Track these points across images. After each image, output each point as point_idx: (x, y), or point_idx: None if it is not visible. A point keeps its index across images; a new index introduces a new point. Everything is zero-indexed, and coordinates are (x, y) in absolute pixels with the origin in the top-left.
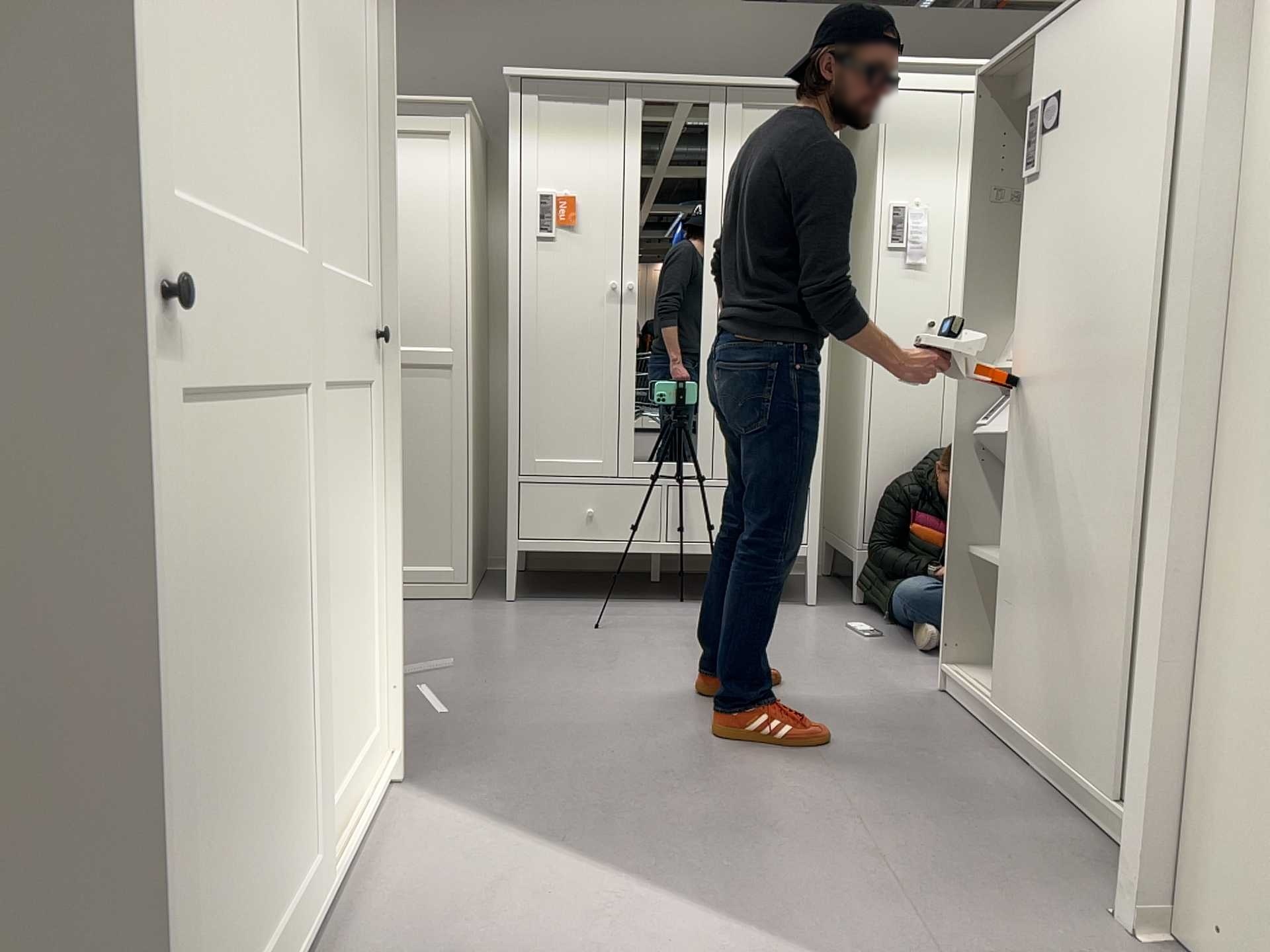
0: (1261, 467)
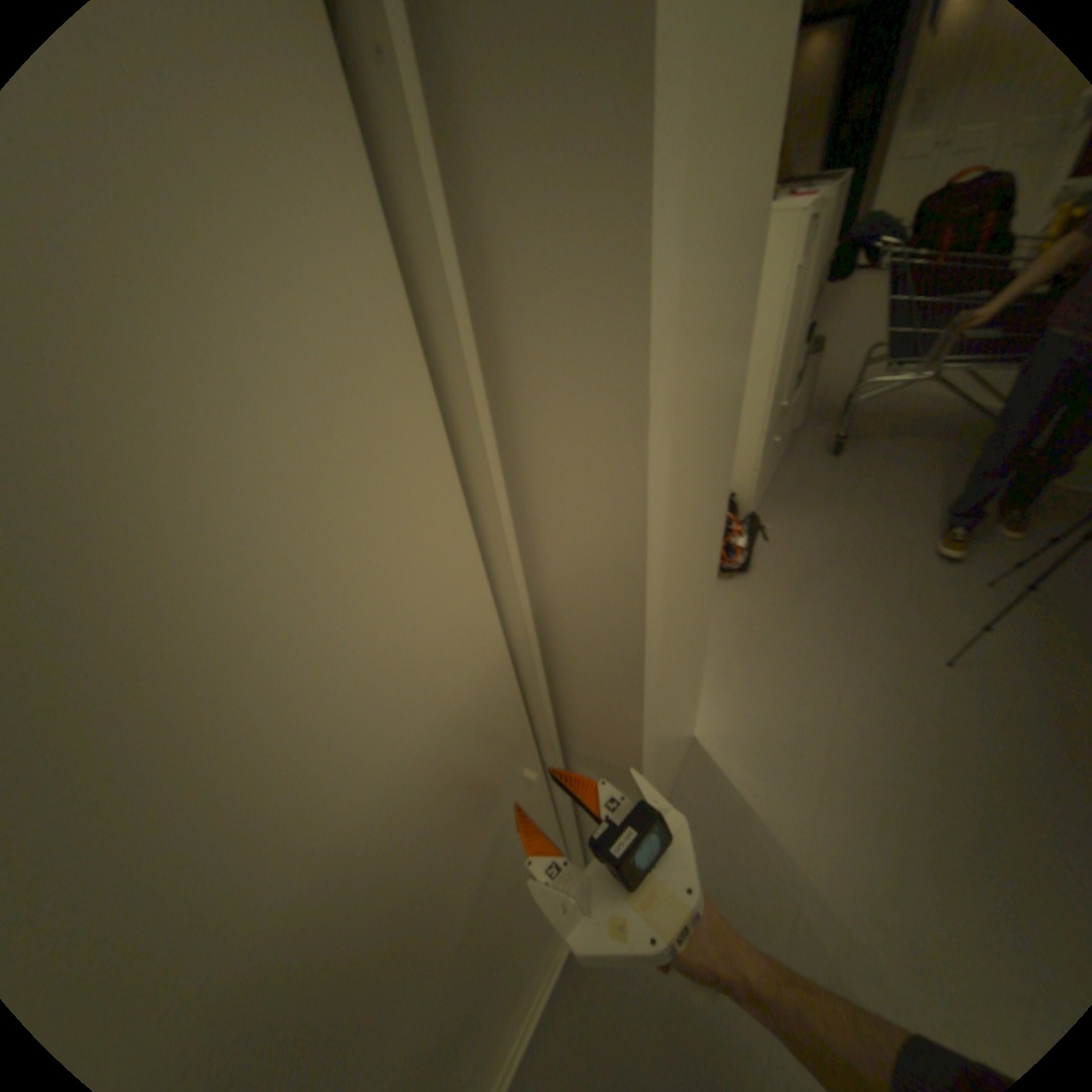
0: (642, 725)
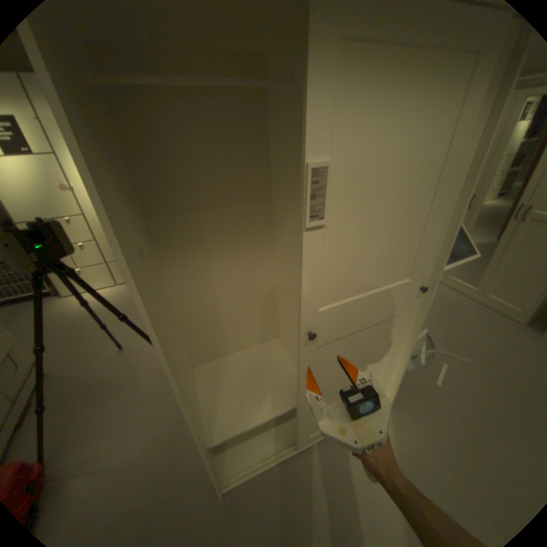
0: None
